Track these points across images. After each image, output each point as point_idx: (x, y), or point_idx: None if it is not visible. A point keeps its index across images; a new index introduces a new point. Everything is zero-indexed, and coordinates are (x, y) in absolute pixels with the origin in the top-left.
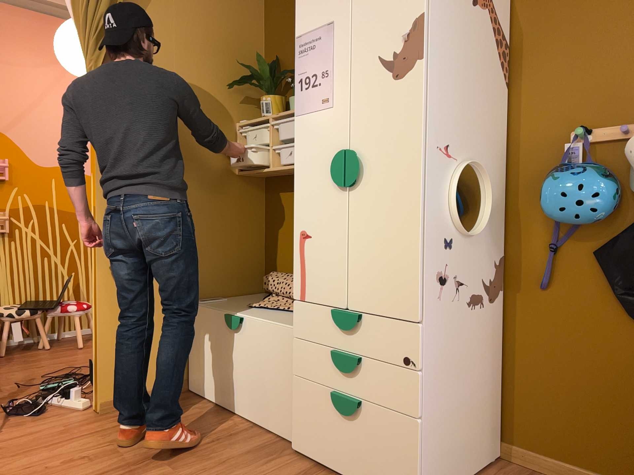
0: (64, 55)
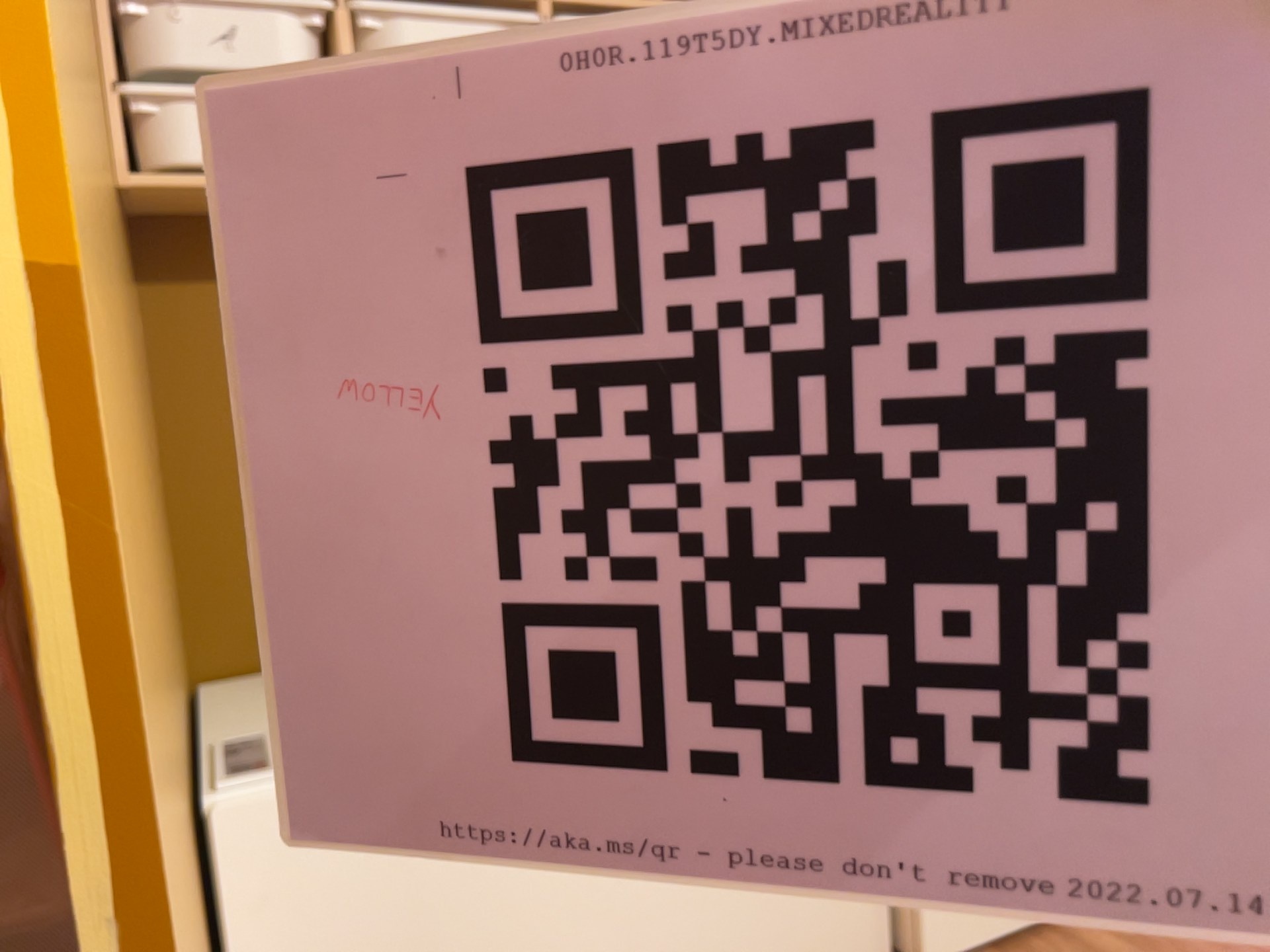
0: None
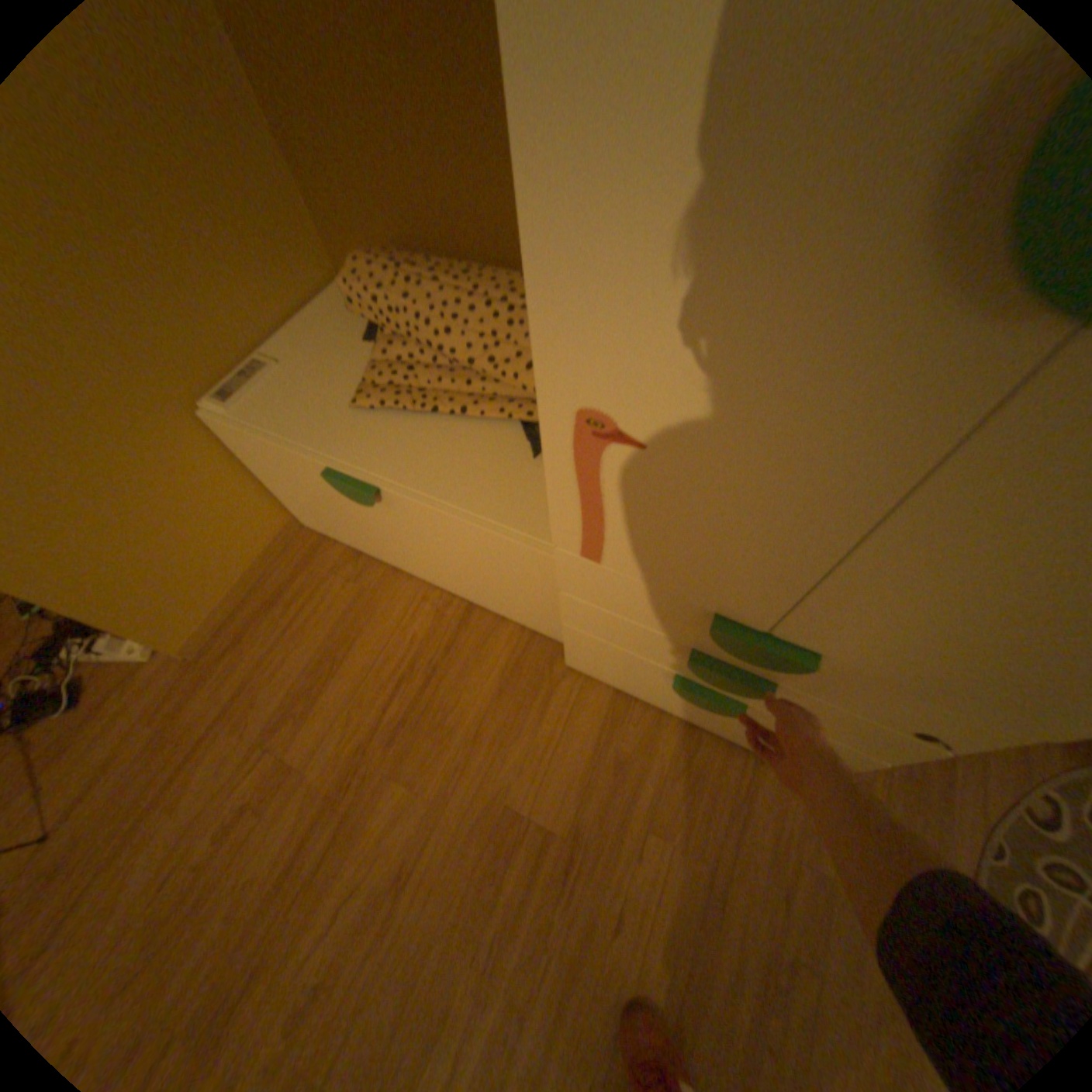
0: None
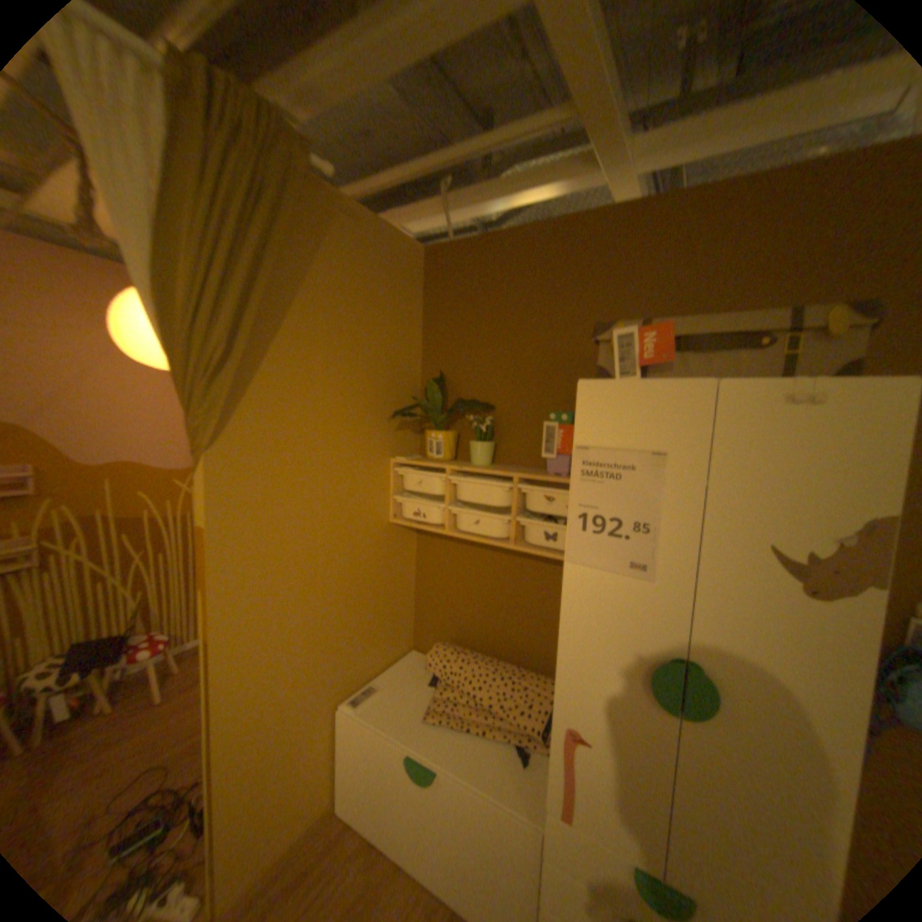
0: (123, 341)
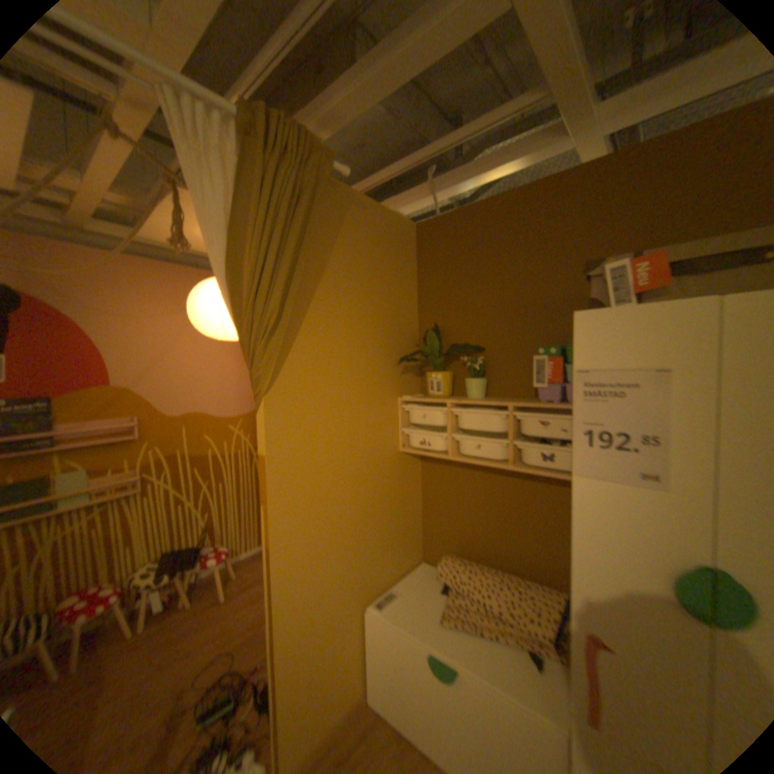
0: (196, 320)
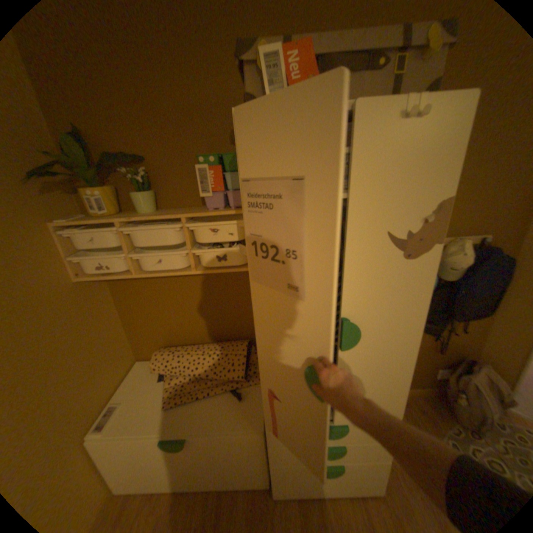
0: None
